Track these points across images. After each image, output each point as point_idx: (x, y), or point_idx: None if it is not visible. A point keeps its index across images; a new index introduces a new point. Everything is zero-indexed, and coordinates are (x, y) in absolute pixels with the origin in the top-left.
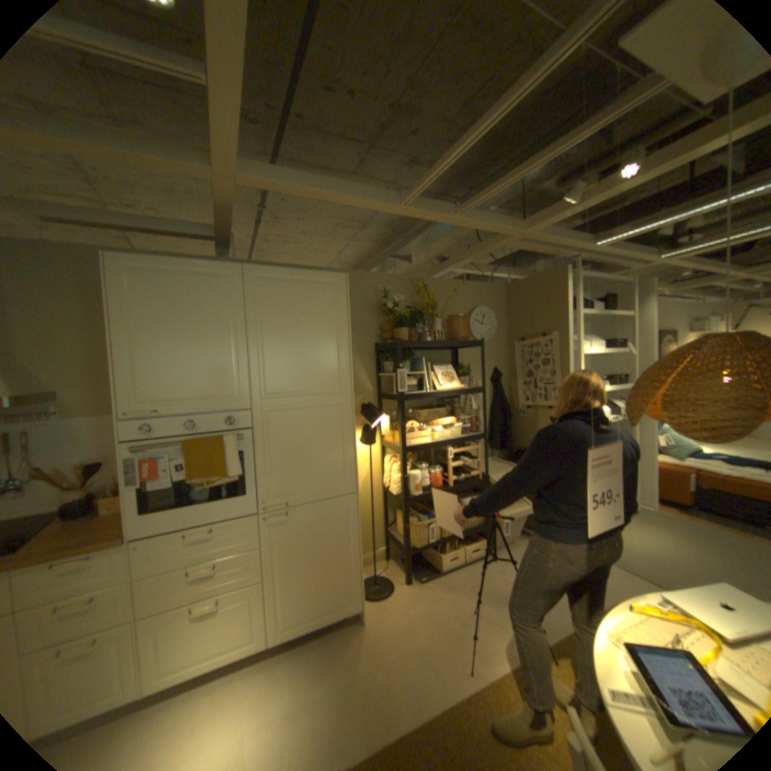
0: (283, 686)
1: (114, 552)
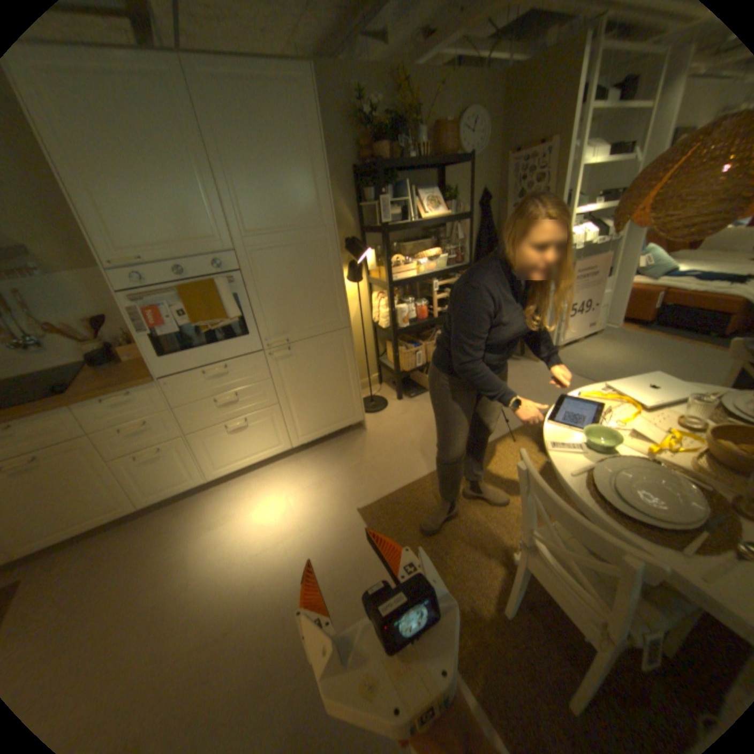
0: (309, 469)
1: (147, 387)
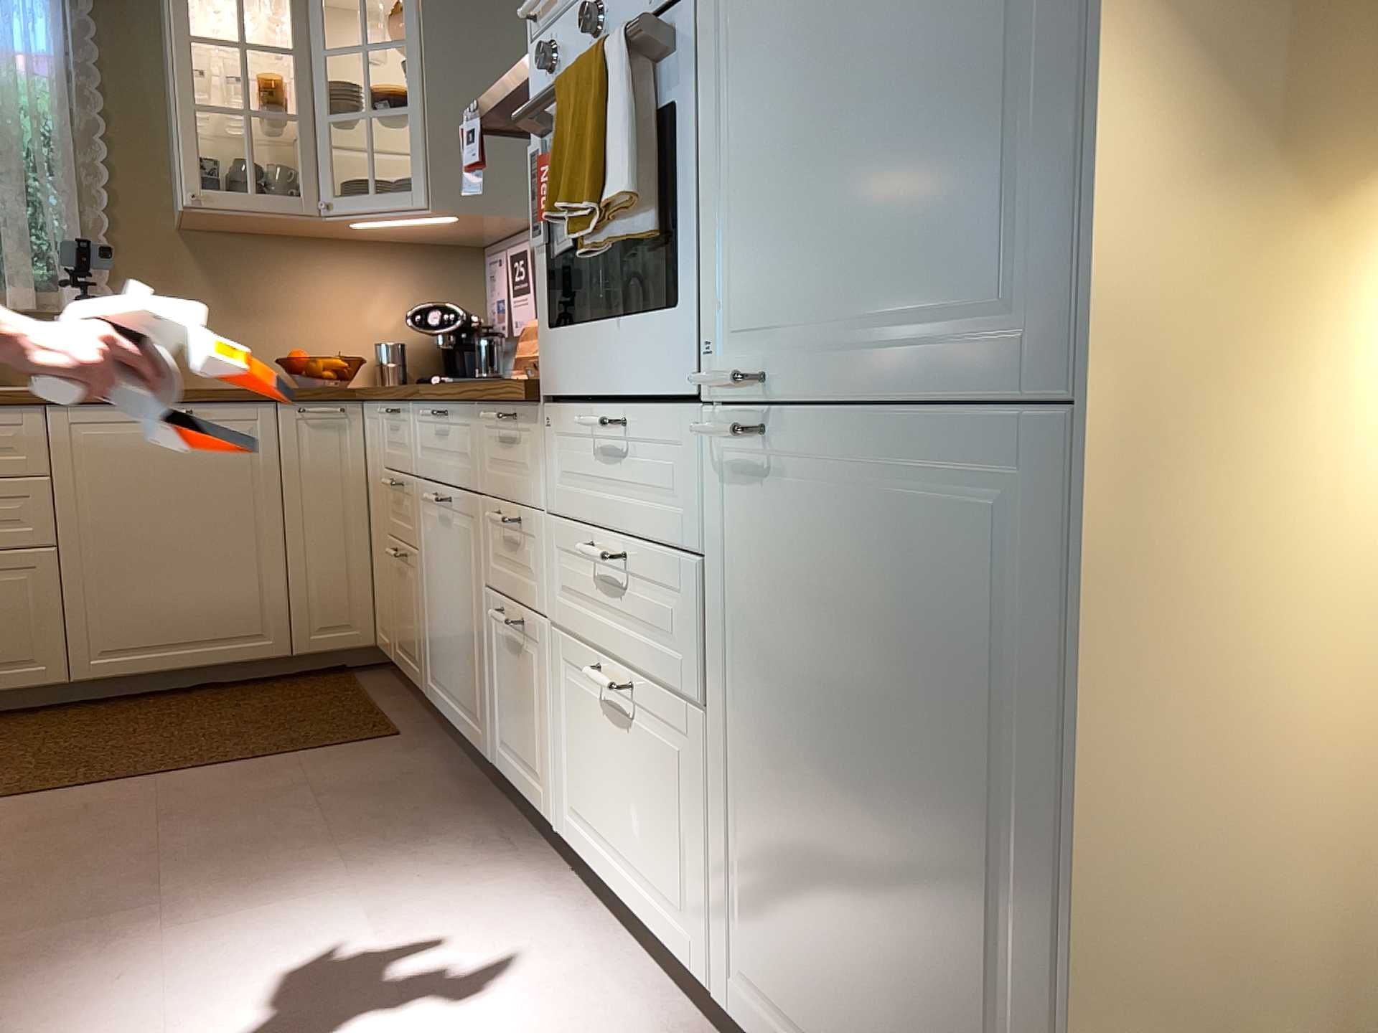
0: None
1: (535, 417)
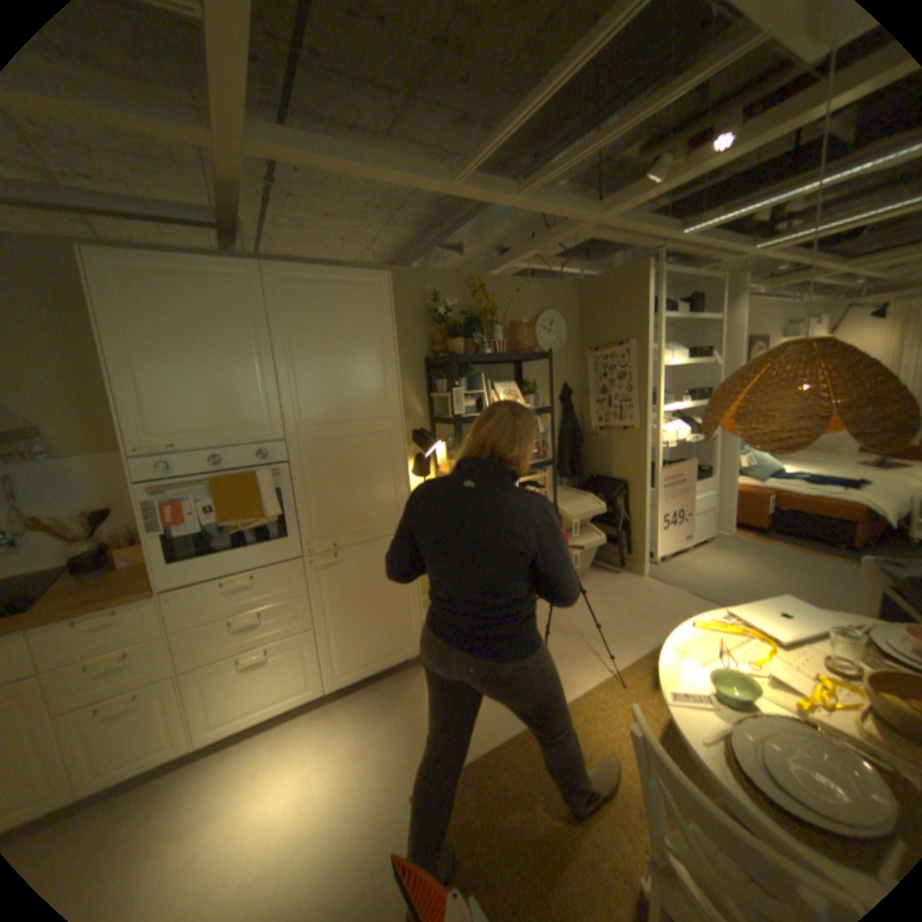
0: (345, 728)
1: (143, 605)
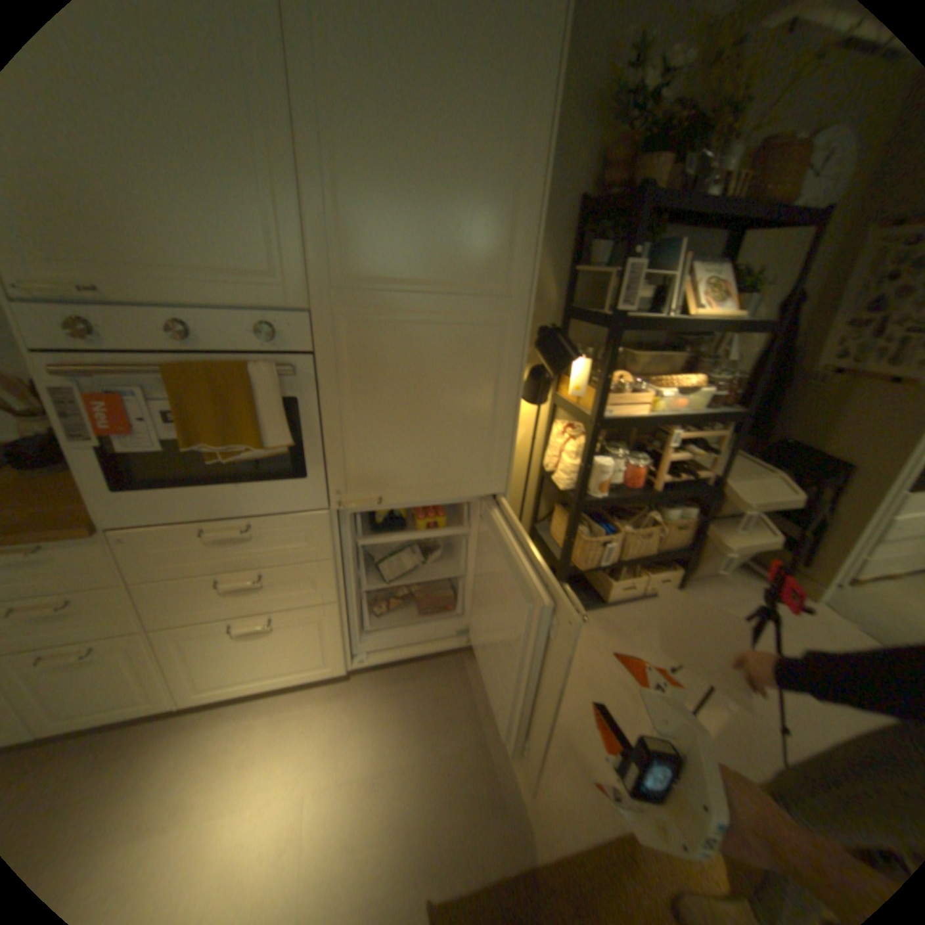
0: (366, 730)
1: (85, 543)
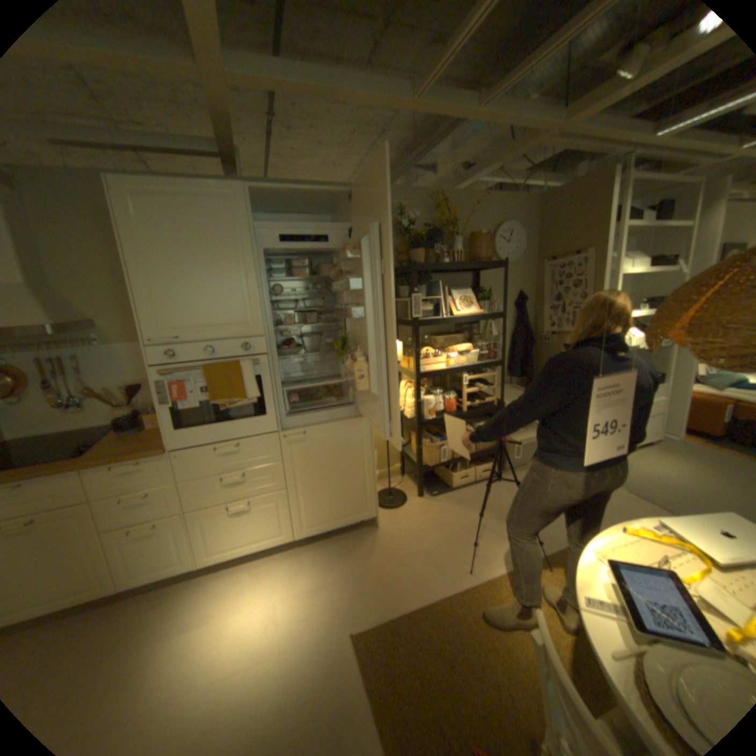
0: (308, 569)
1: (158, 459)
